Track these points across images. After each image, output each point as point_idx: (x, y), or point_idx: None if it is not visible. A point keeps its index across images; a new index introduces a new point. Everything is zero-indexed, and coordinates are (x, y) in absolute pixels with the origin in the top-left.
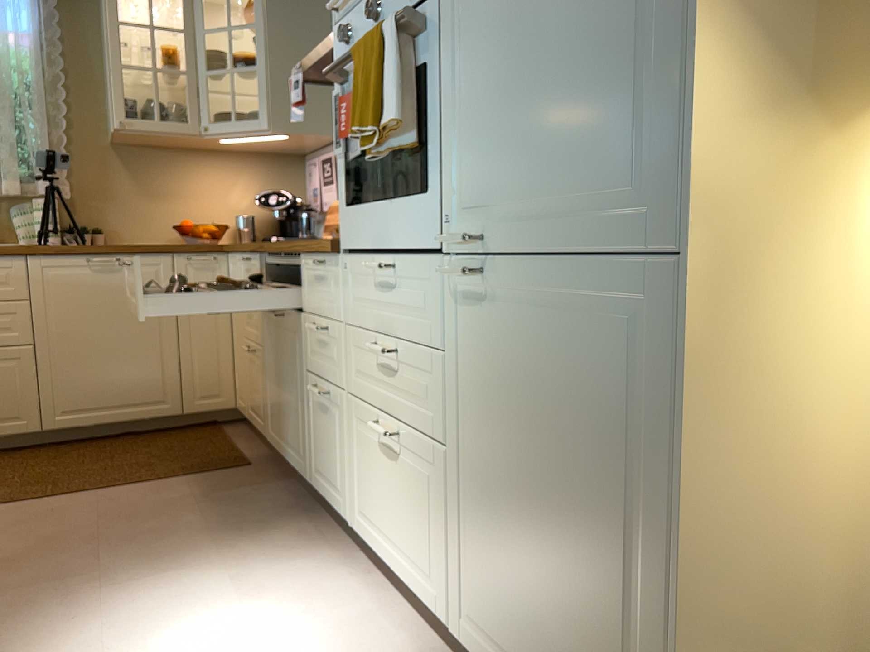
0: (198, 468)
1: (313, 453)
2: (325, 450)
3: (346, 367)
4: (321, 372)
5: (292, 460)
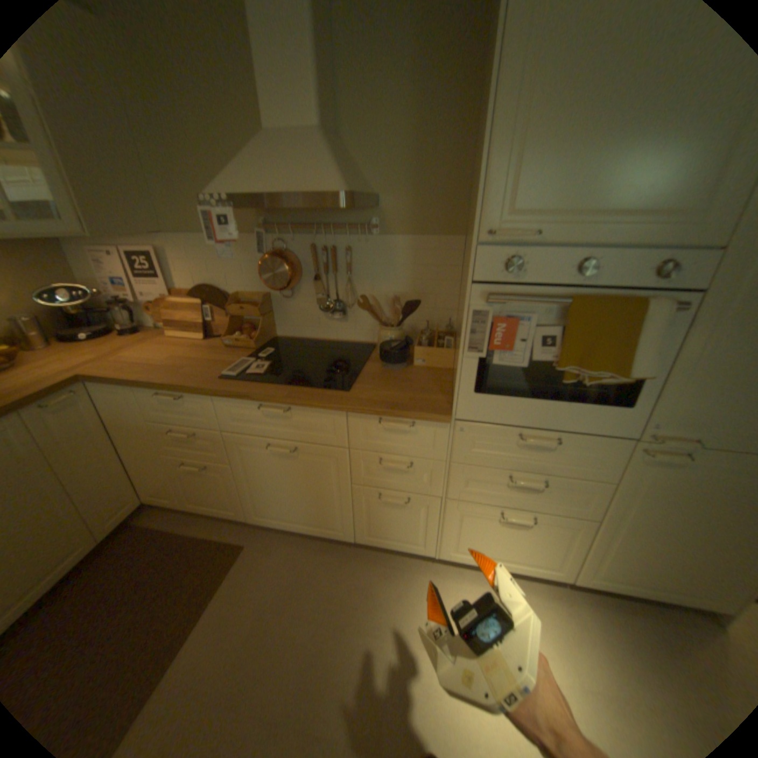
0: (207, 583)
1: (364, 528)
2: (391, 526)
3: (443, 484)
4: (391, 486)
5: (315, 533)
